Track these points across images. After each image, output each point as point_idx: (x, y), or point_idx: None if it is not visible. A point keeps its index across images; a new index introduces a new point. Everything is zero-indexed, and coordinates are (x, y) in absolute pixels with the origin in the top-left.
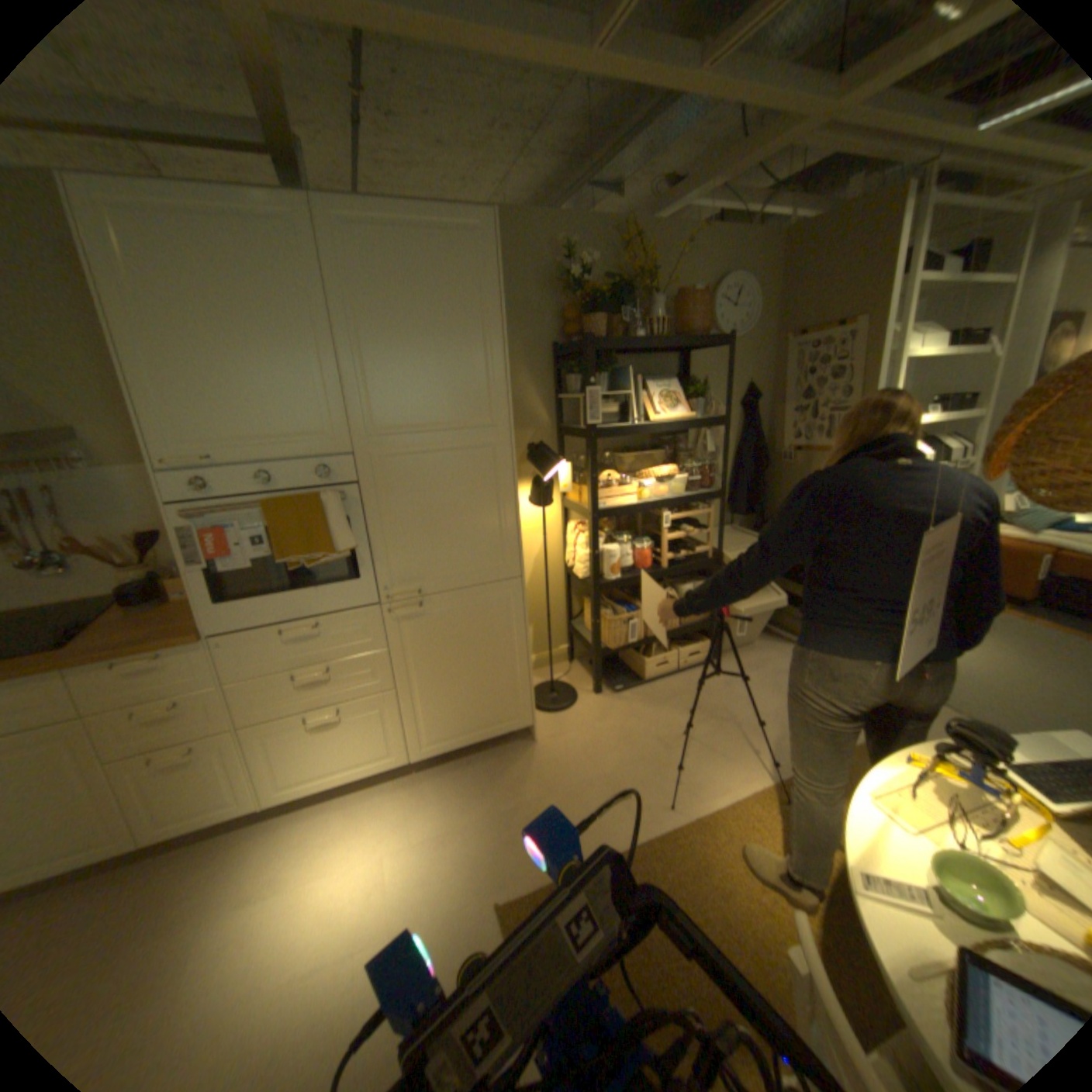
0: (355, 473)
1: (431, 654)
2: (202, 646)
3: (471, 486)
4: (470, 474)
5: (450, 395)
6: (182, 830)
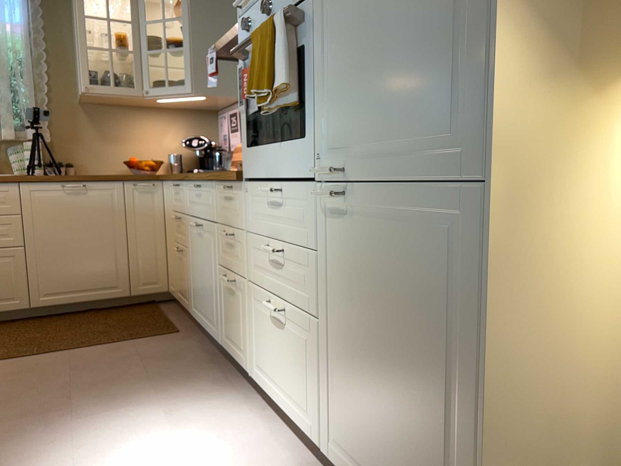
0: None
1: (354, 294)
2: (245, 187)
3: None
4: None
5: None
6: (230, 351)
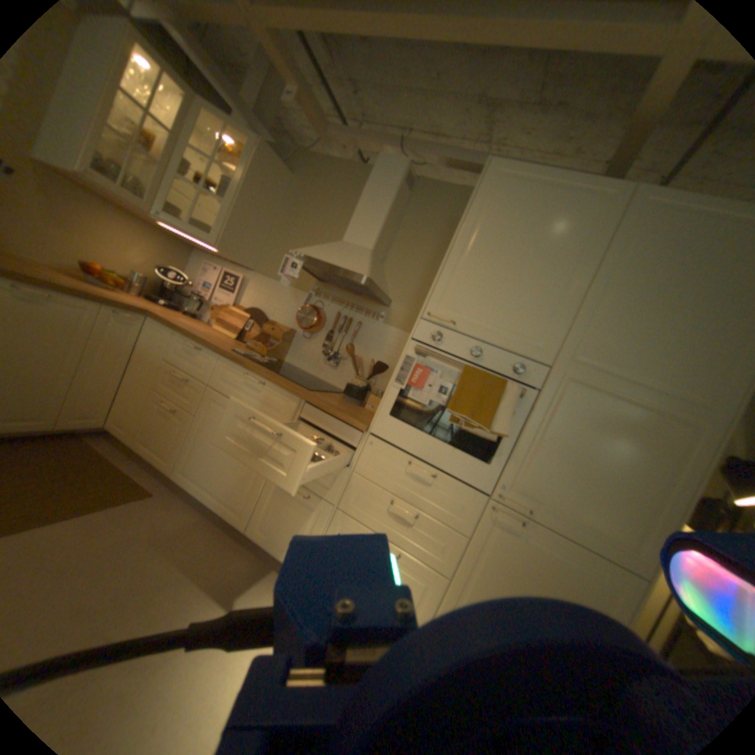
0: (544, 382)
1: (503, 579)
2: (364, 437)
3: (649, 452)
4: (655, 440)
5: (677, 360)
6: (266, 546)
